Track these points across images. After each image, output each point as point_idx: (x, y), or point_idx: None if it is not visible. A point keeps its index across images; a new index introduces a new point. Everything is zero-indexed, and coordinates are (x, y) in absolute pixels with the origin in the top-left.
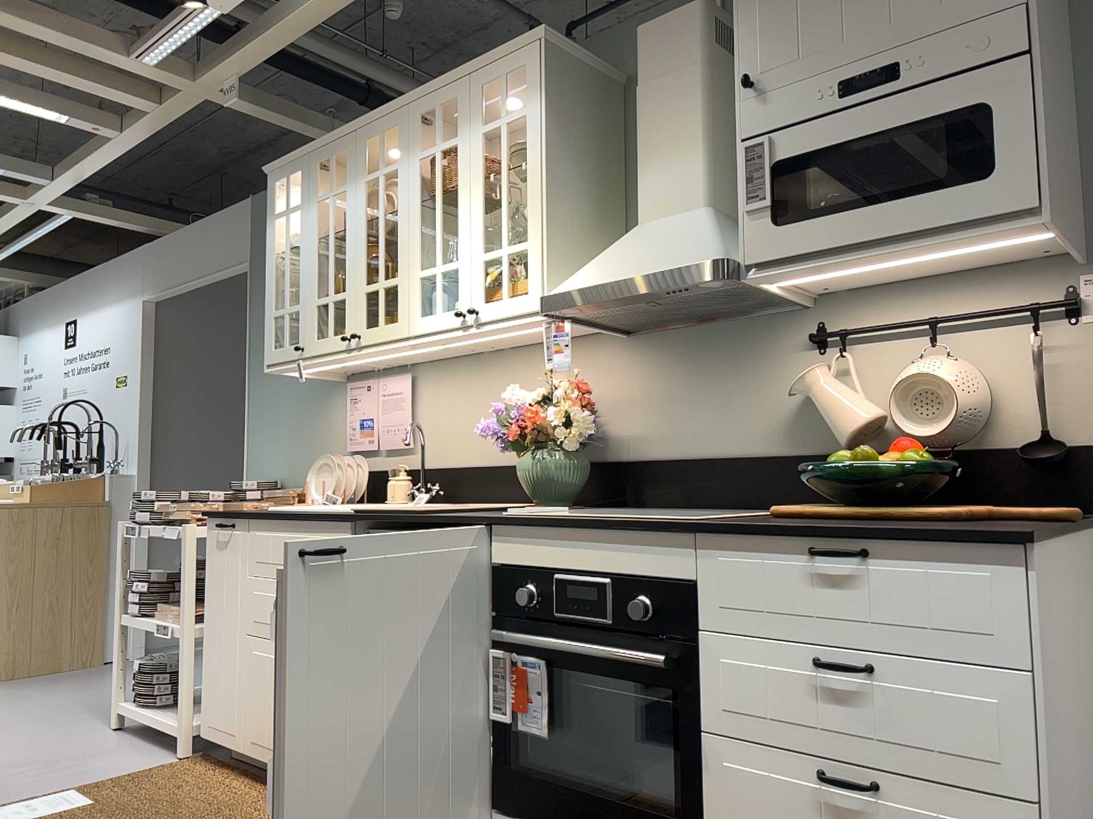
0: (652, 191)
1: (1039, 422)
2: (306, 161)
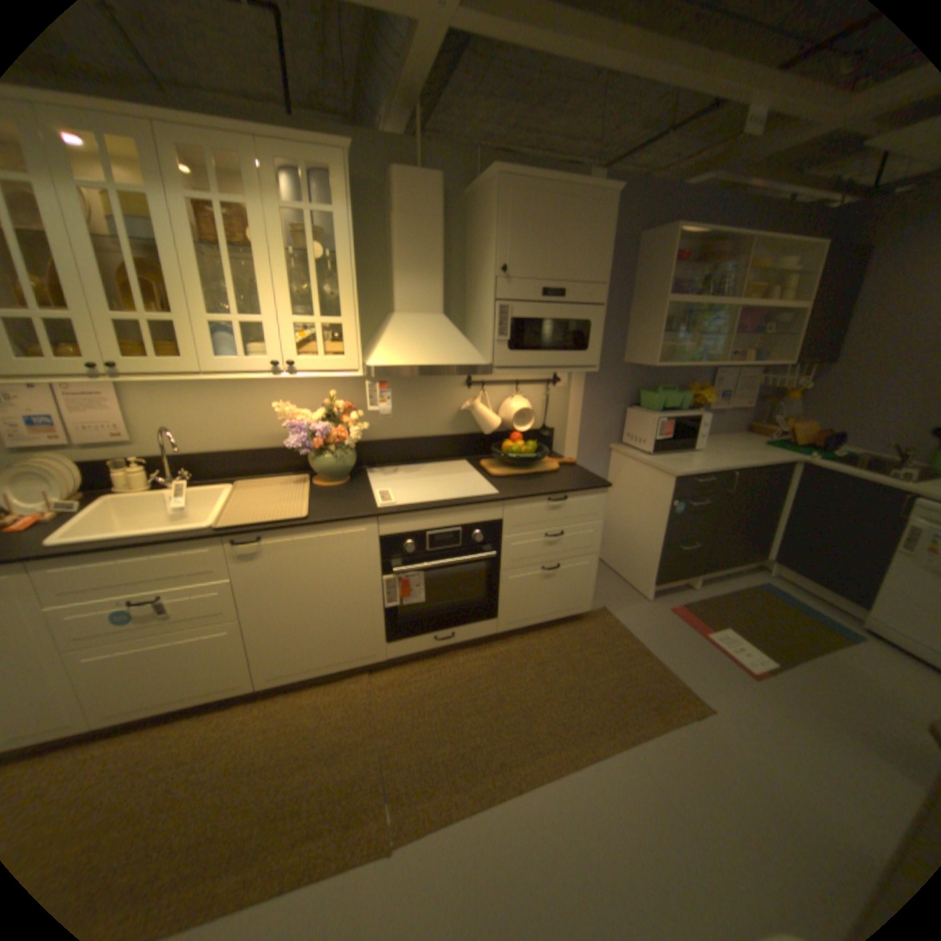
0: (409, 294)
1: (542, 421)
2: None
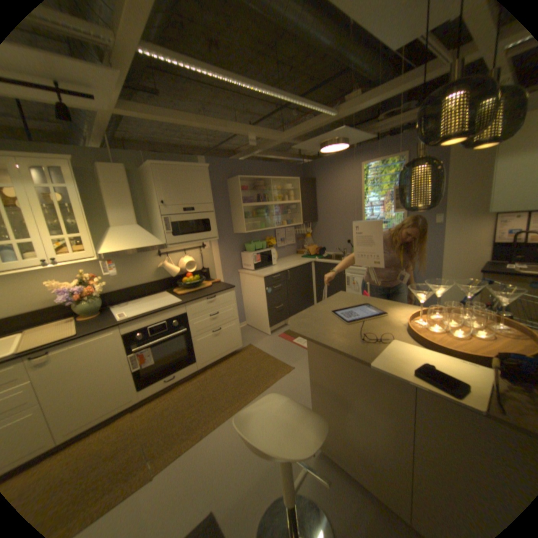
0: (117, 217)
1: (202, 265)
2: None
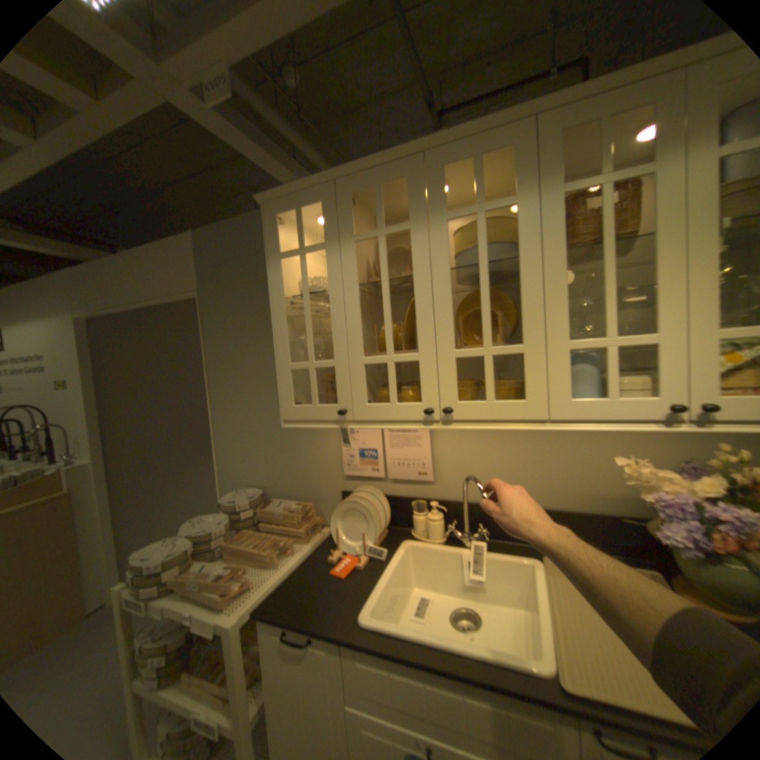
0: None
1: None
2: (329, 188)
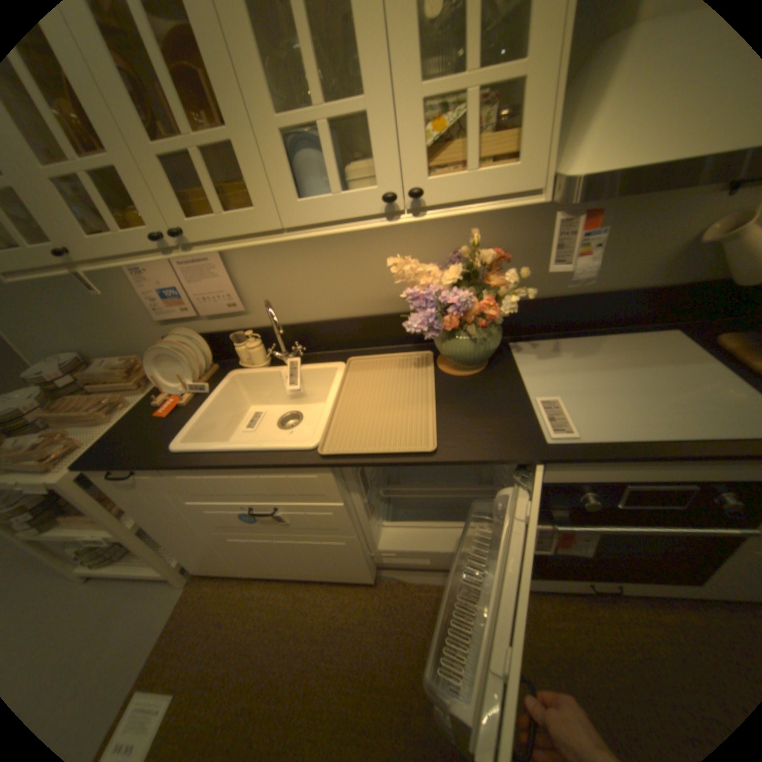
0: None
1: None
2: None
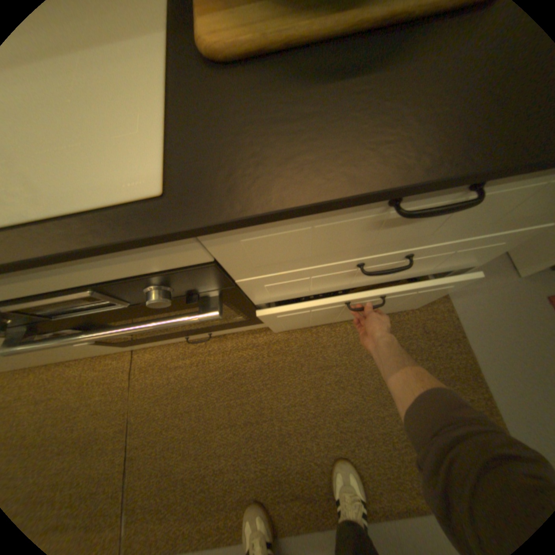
0: None
1: None
2: None
